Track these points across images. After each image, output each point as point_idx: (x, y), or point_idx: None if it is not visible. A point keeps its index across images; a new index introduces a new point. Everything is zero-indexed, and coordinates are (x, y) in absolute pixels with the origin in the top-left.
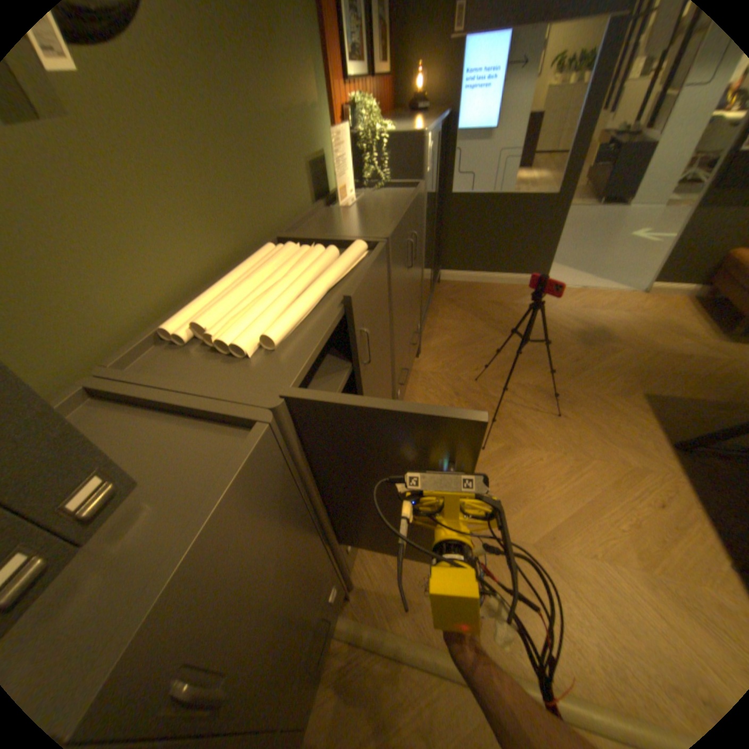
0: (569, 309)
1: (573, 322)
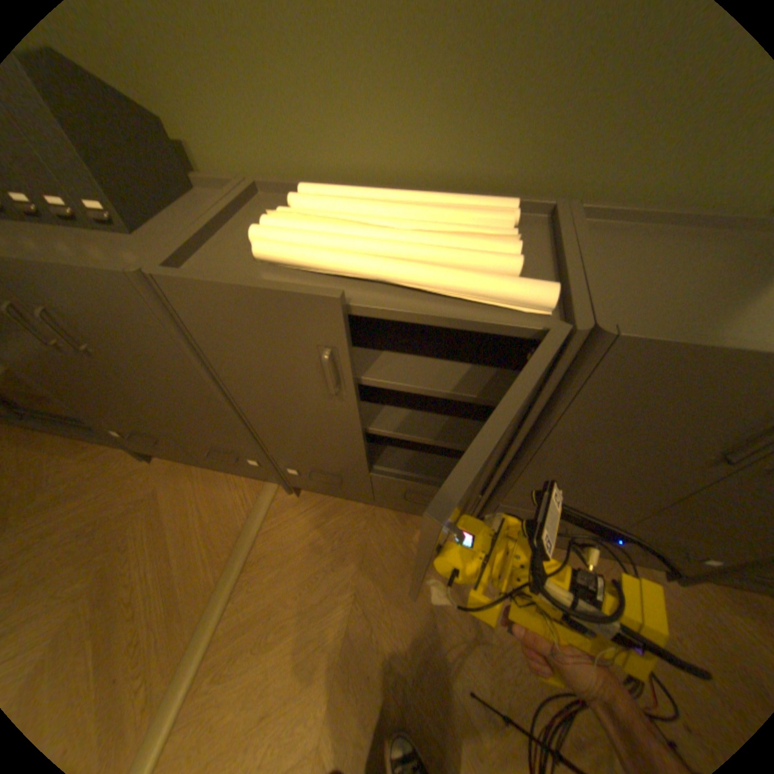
0: None
1: None
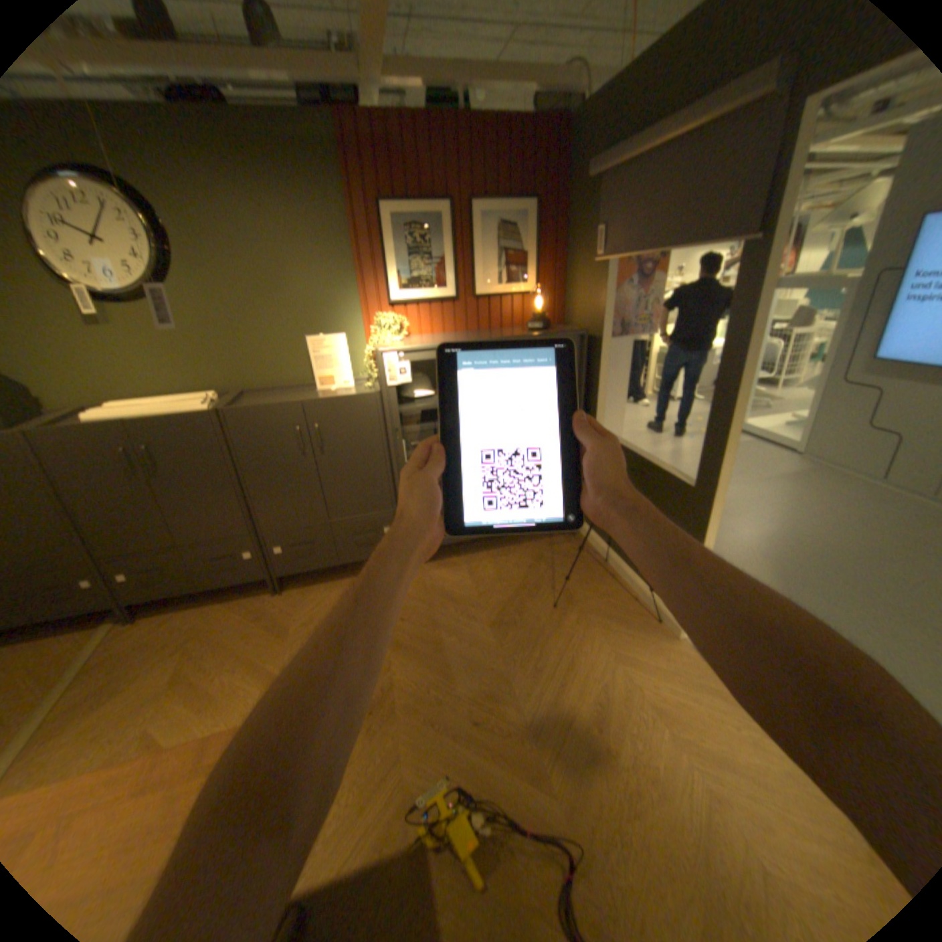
0: (634, 689)
1: (592, 702)
